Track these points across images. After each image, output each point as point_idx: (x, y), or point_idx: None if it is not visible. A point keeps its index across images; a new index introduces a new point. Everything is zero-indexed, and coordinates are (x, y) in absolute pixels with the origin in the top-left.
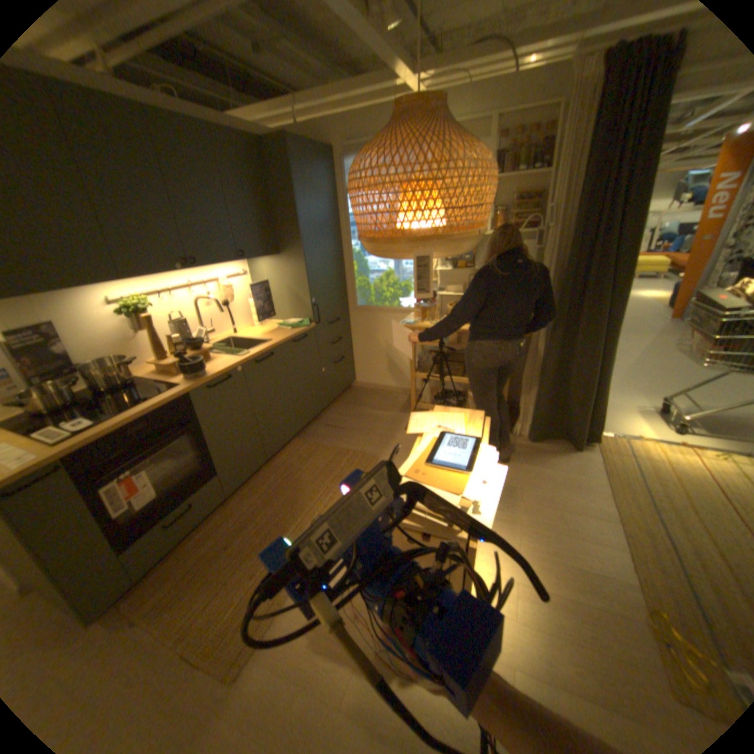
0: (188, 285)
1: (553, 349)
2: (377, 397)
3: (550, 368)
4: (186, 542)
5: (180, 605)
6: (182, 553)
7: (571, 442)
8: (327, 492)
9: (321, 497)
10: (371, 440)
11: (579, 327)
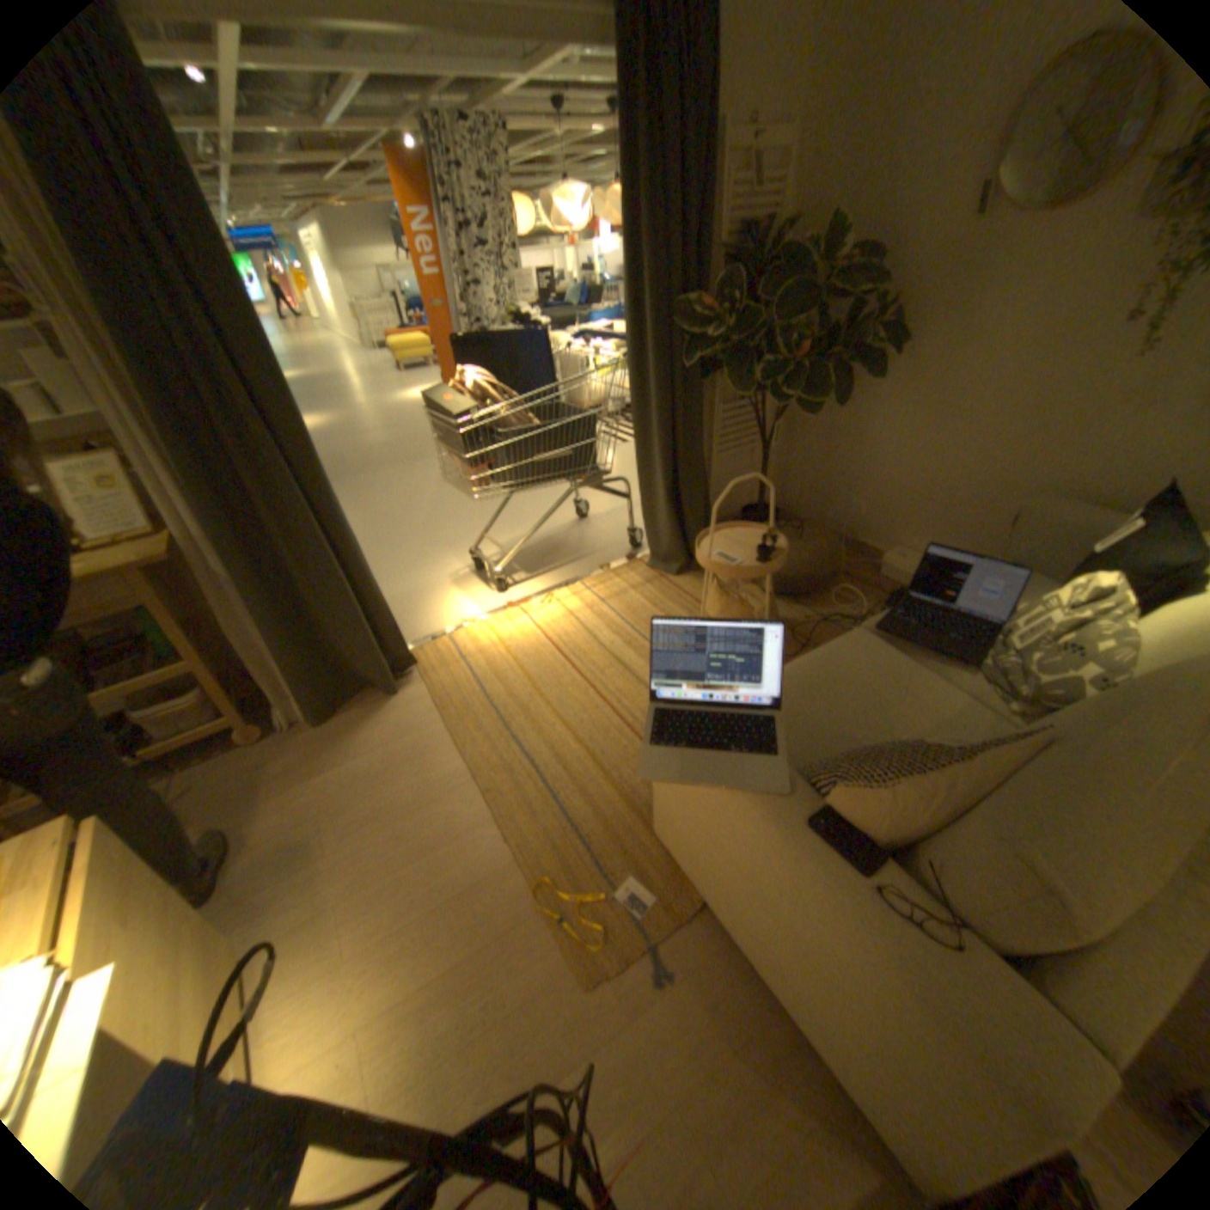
0: None
1: (236, 565)
2: None
3: (253, 601)
4: None
5: None
6: None
7: (367, 694)
8: None
9: None
10: None
11: (254, 512)
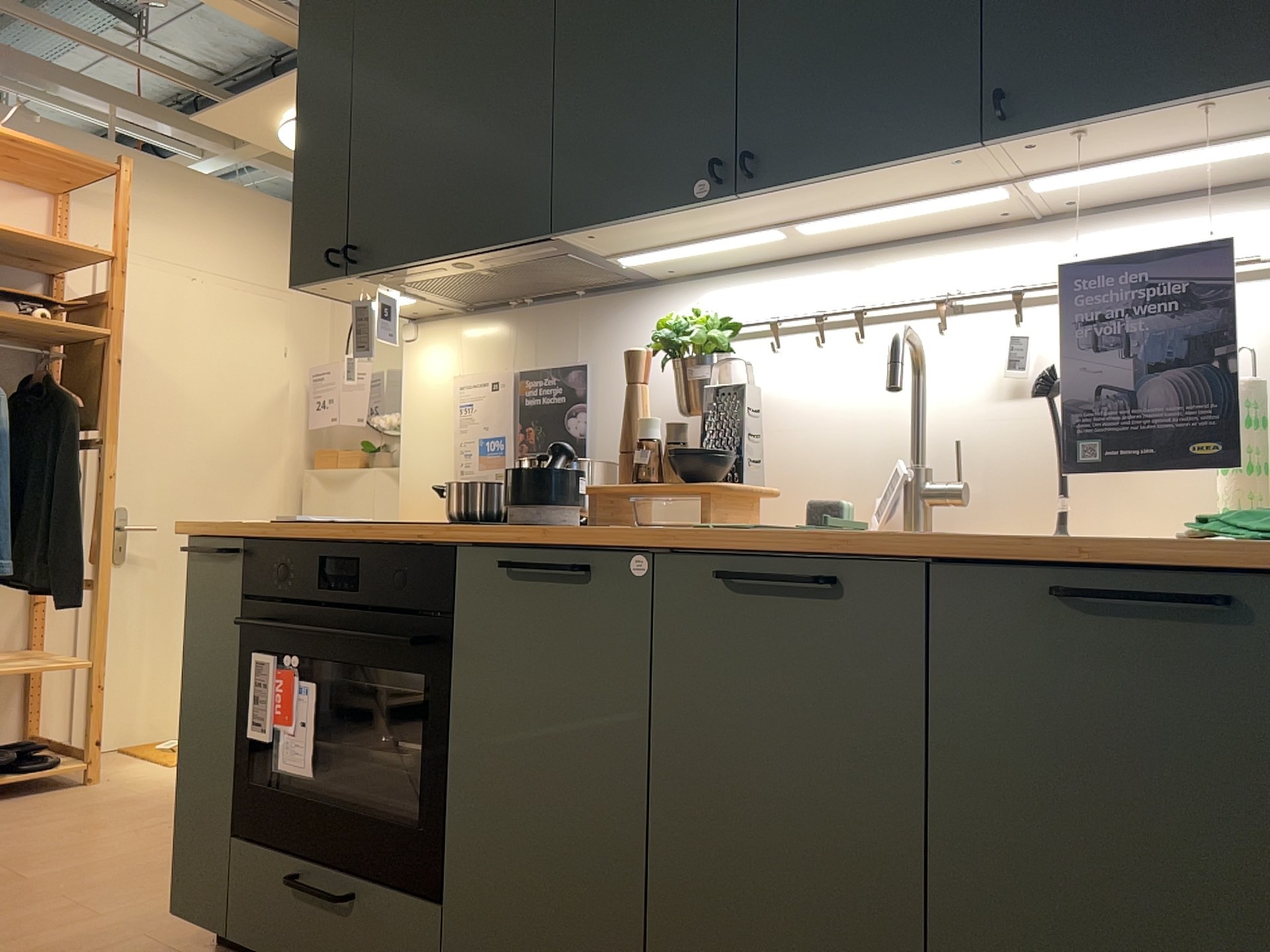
0: (974, 312)
1: None
2: None
3: None
4: None
5: None
6: None
7: None
8: None
9: None
10: None
11: None
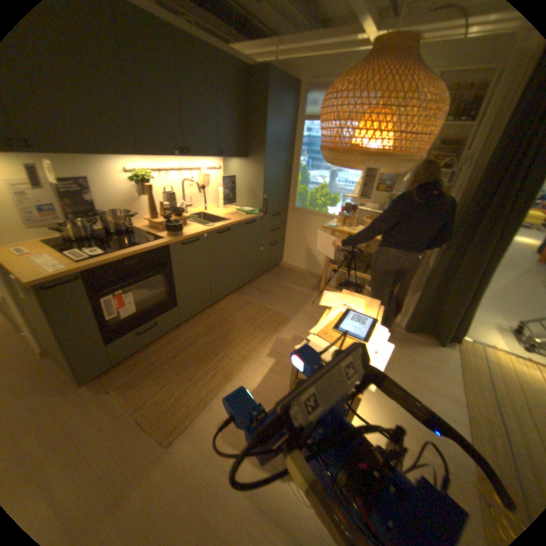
0: (180, 170)
1: (442, 266)
2: (296, 276)
3: (435, 280)
4: (150, 347)
5: (140, 388)
6: (146, 354)
7: (438, 338)
8: (250, 335)
9: (246, 338)
10: (287, 306)
11: (467, 253)
